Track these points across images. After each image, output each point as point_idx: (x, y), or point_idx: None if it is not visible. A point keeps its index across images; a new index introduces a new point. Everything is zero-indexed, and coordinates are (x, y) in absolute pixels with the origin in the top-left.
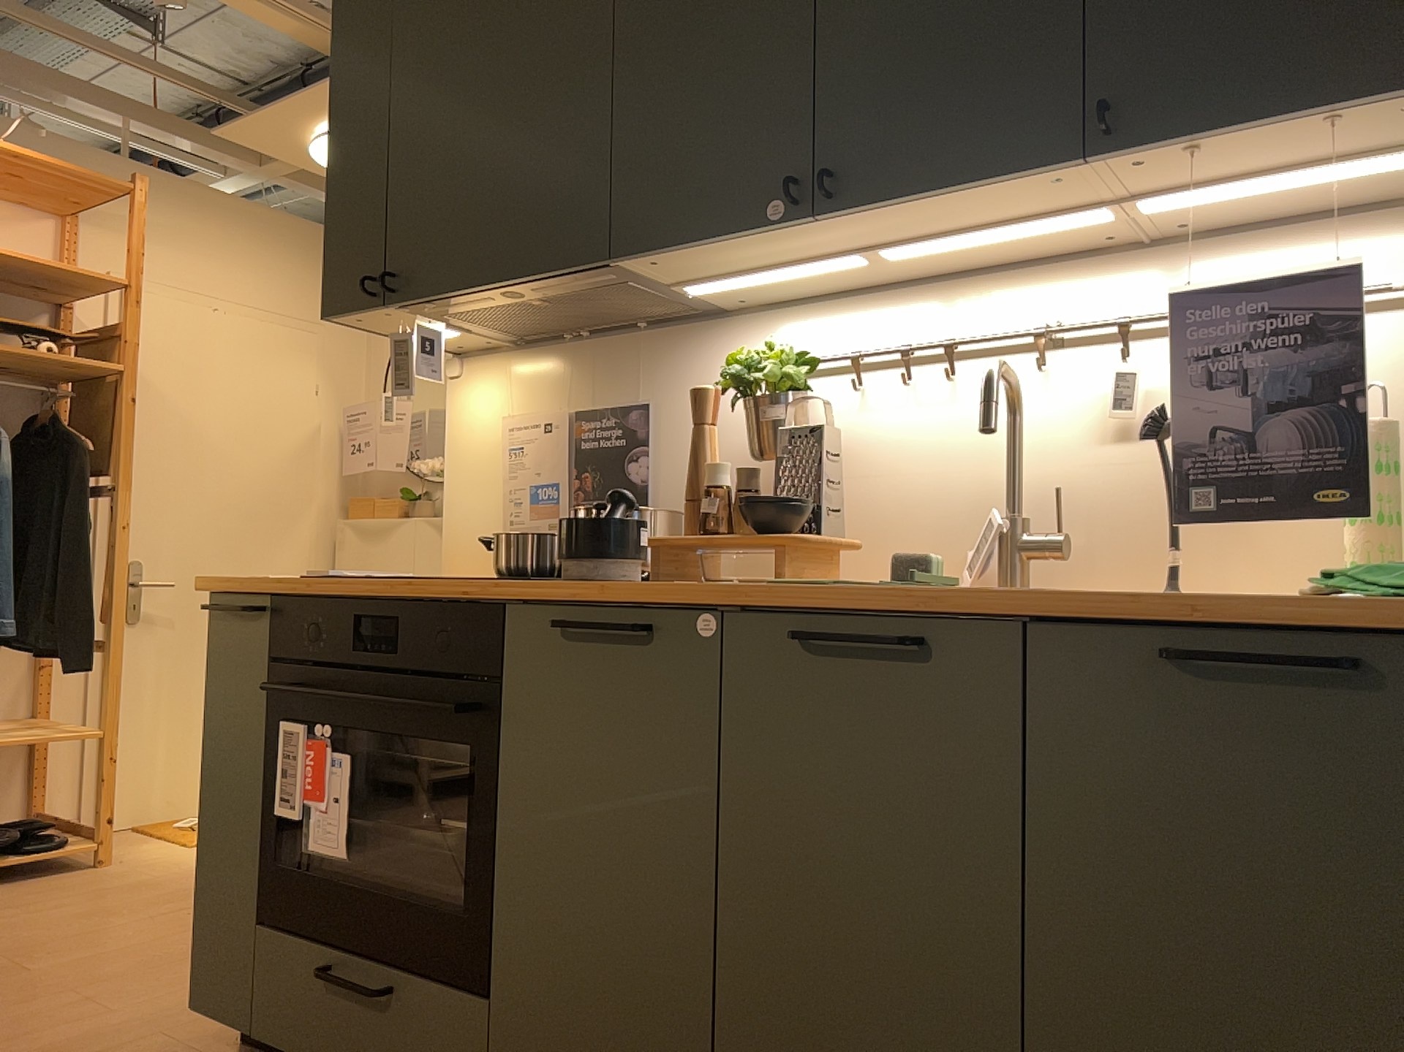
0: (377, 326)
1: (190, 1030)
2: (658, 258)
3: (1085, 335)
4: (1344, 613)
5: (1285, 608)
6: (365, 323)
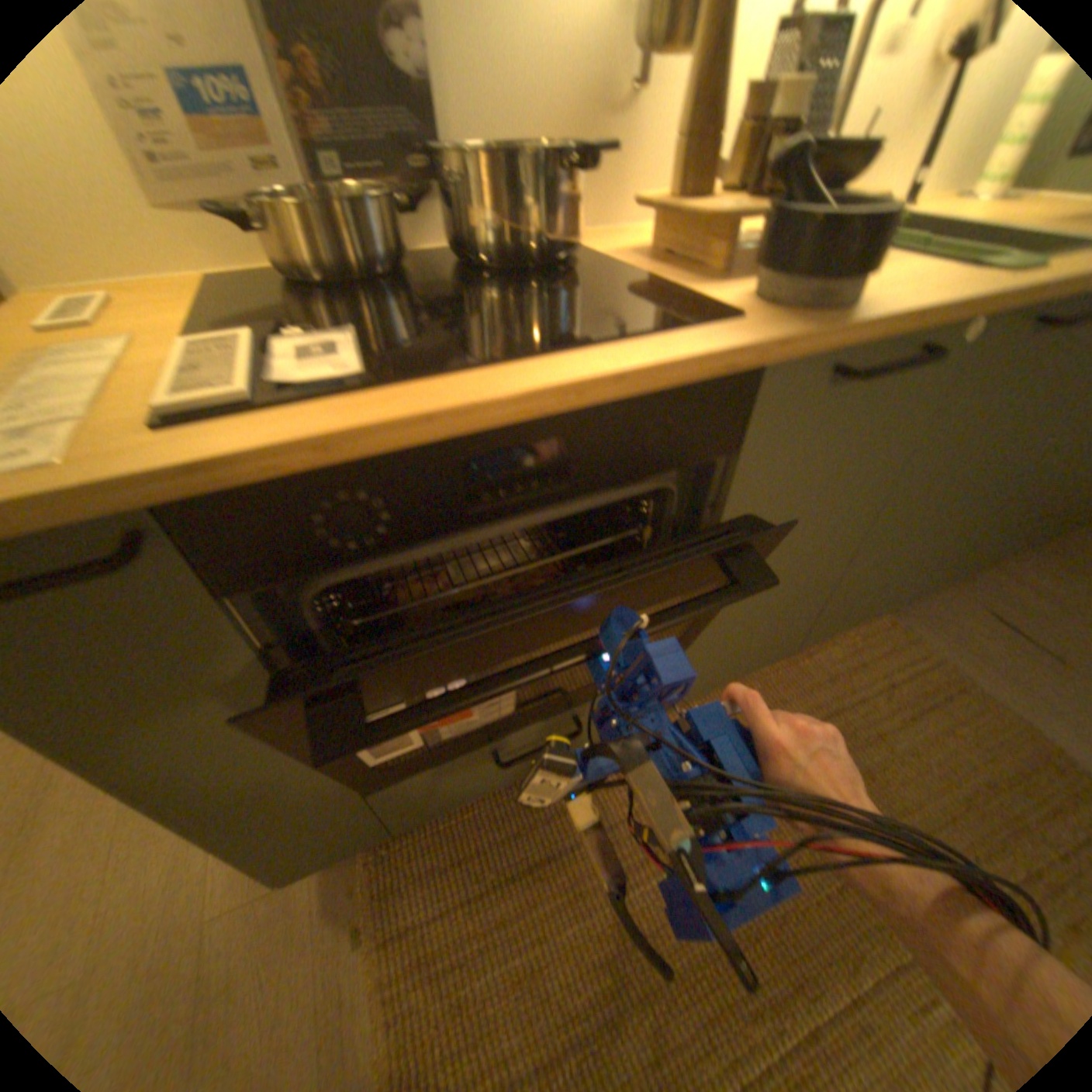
0: None
1: (222, 888)
2: None
3: None
4: None
5: None
6: None
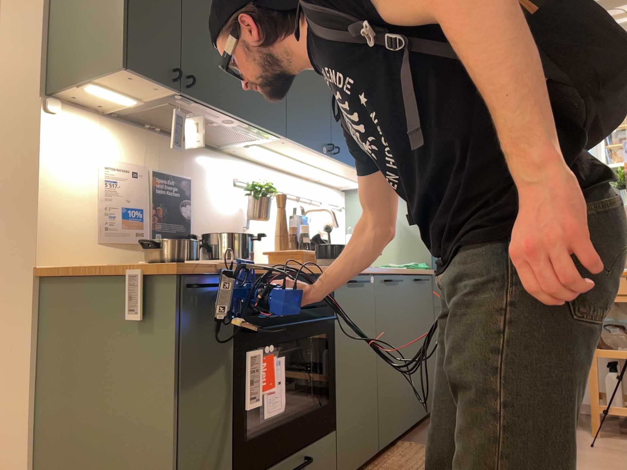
0: (116, 81)
1: None
2: (286, 141)
3: (302, 198)
4: (422, 271)
5: (418, 271)
6: (125, 79)
